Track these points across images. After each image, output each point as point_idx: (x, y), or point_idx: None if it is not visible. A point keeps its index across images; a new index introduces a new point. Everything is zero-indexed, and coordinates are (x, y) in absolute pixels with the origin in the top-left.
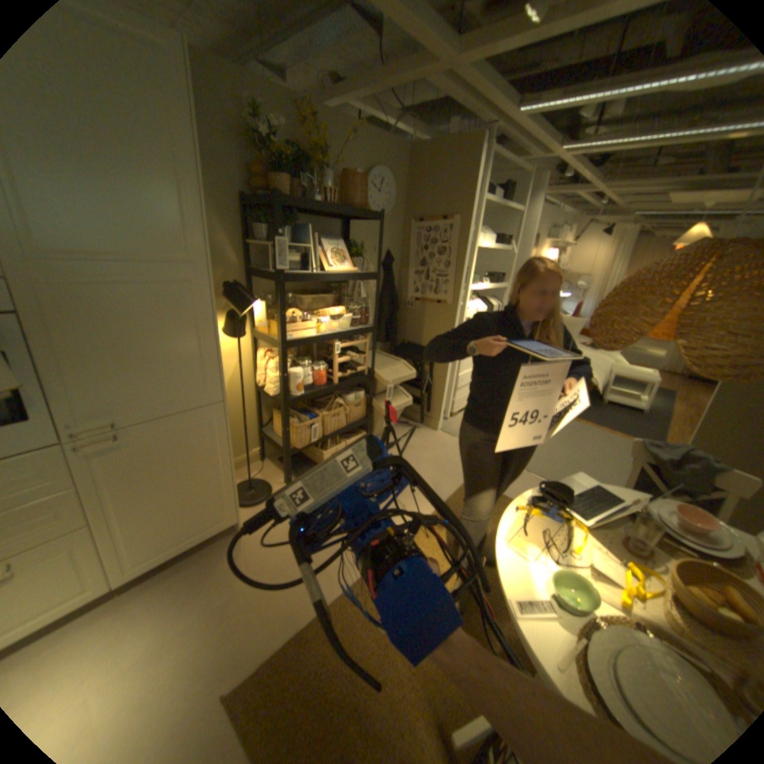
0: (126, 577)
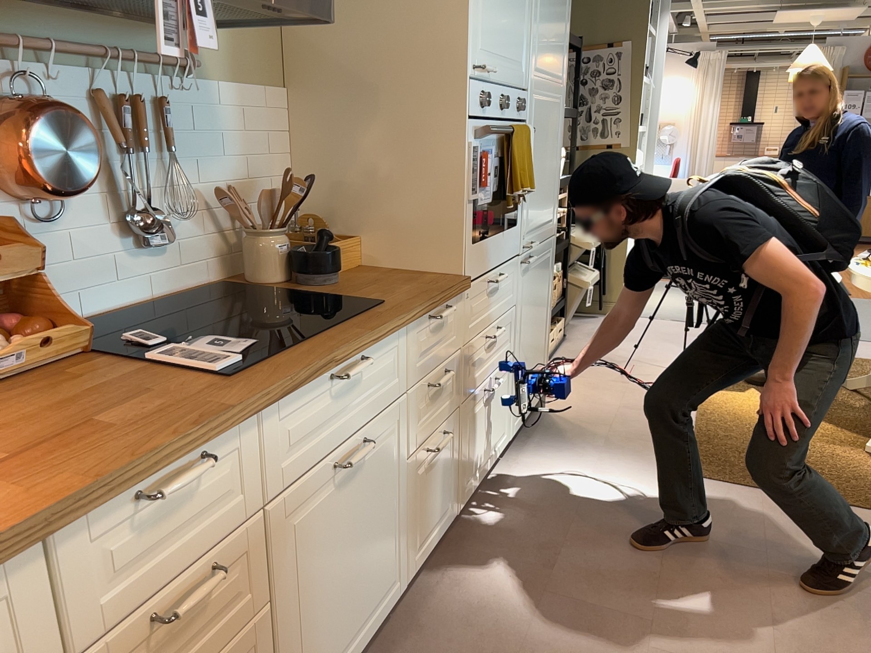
0: (515, 427)
